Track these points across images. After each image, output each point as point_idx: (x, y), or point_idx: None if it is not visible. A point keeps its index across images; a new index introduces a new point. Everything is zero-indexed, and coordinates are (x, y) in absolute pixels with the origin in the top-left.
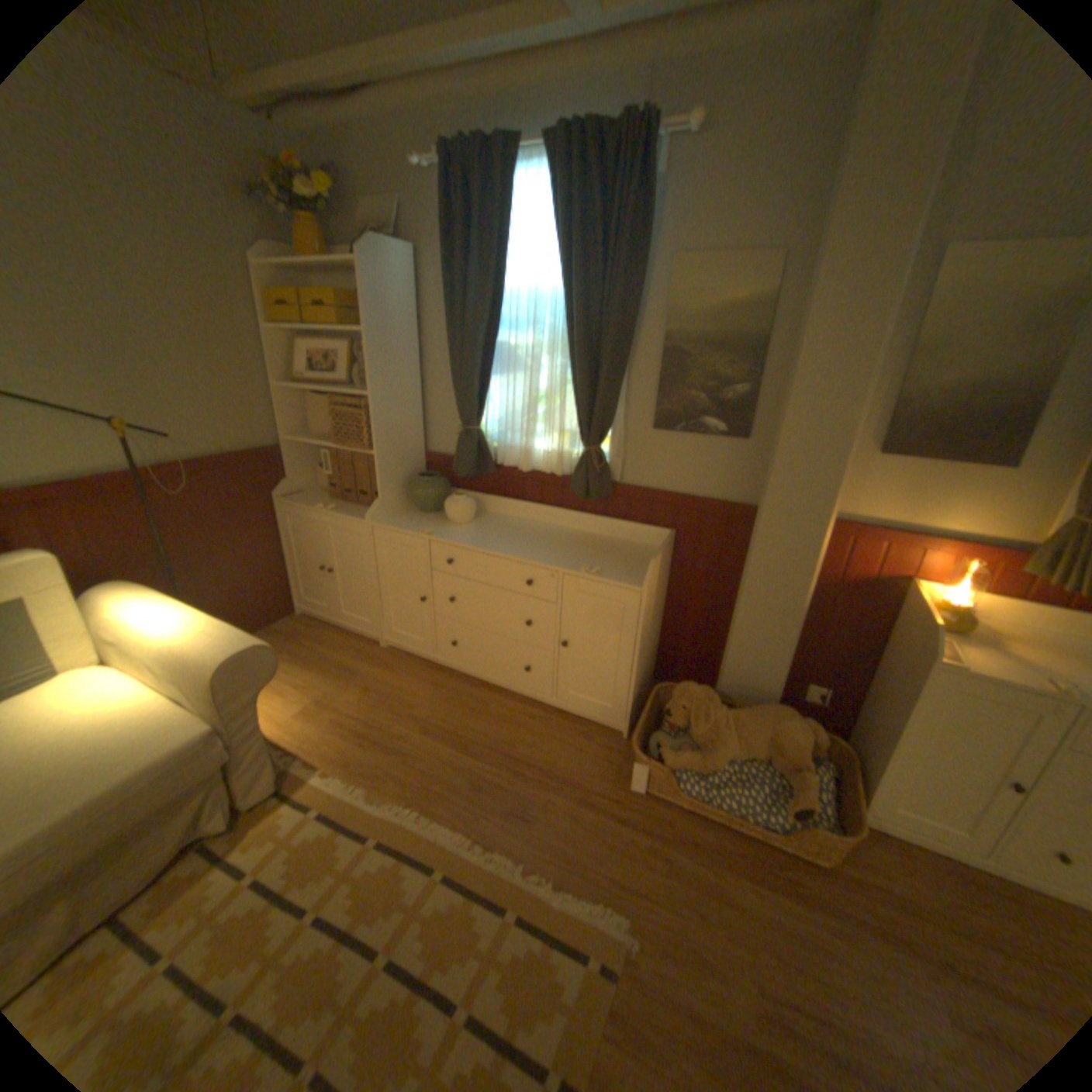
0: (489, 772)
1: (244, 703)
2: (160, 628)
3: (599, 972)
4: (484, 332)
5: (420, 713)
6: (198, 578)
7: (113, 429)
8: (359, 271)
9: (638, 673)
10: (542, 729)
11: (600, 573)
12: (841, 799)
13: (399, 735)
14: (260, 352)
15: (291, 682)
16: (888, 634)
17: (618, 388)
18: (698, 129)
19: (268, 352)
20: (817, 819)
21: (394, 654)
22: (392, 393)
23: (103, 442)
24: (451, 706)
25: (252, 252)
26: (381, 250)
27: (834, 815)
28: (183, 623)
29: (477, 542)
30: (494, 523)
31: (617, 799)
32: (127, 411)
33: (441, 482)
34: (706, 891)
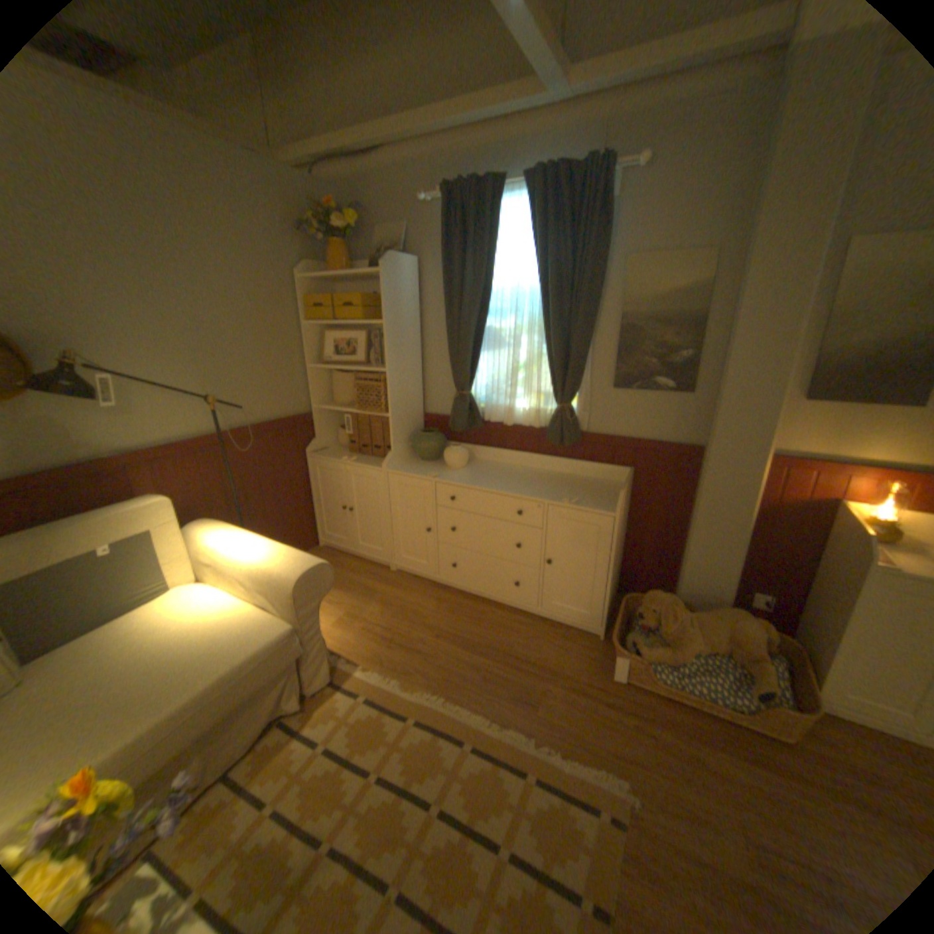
0: (495, 667)
1: (312, 608)
2: (246, 552)
3: (610, 823)
4: (476, 320)
5: (431, 622)
6: (253, 516)
7: (203, 403)
8: (382, 279)
9: (611, 585)
10: (532, 634)
11: (578, 503)
12: (794, 688)
13: (417, 639)
14: (300, 342)
15: (325, 598)
16: (822, 548)
17: (585, 358)
18: (645, 164)
19: (306, 342)
20: (778, 702)
21: (402, 576)
22: (402, 369)
23: (196, 414)
24: (455, 616)
25: (297, 269)
26: (397, 263)
27: (792, 699)
28: (263, 548)
29: (474, 482)
30: (483, 467)
31: (603, 689)
32: (212, 390)
33: (439, 436)
34: (689, 762)
